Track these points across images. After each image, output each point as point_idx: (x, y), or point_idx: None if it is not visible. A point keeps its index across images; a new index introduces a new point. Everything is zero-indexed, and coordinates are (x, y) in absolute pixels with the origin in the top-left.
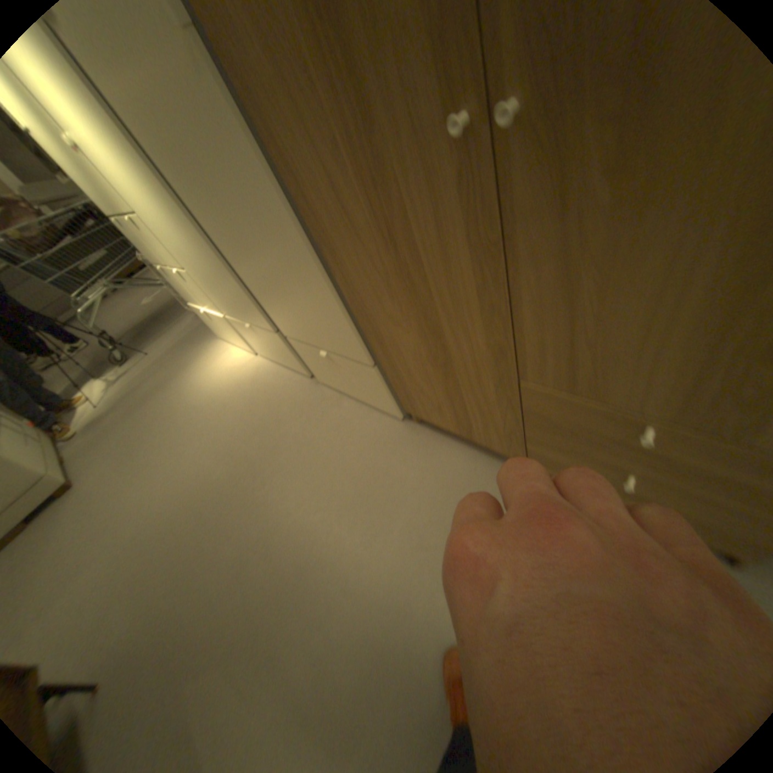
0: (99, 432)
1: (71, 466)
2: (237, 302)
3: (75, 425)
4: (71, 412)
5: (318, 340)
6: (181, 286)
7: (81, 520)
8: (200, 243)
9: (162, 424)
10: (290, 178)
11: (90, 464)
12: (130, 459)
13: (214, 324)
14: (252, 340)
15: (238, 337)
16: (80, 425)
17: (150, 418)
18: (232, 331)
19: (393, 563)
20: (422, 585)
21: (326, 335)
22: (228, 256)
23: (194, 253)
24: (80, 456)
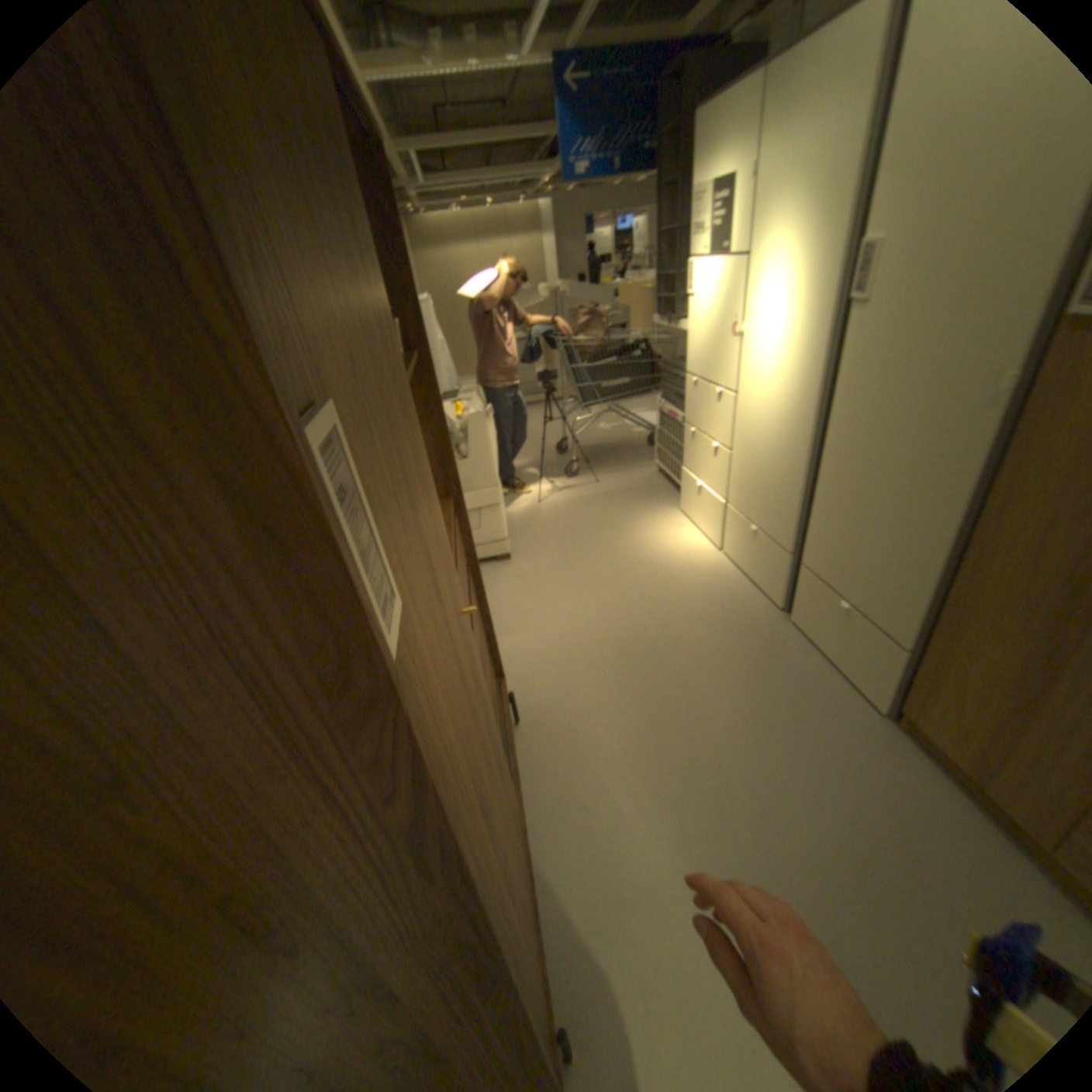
0: (541, 529)
1: (513, 543)
2: (774, 507)
3: (520, 509)
4: (517, 495)
5: (855, 591)
6: (700, 455)
7: (519, 593)
8: (799, 455)
9: (605, 558)
10: (994, 489)
11: (530, 551)
12: (569, 570)
13: (698, 499)
14: (741, 539)
15: (718, 525)
16: (524, 512)
17: (593, 545)
18: (718, 518)
19: (828, 826)
20: (855, 864)
21: (876, 594)
22: (825, 481)
23: (775, 453)
24: (522, 539)
